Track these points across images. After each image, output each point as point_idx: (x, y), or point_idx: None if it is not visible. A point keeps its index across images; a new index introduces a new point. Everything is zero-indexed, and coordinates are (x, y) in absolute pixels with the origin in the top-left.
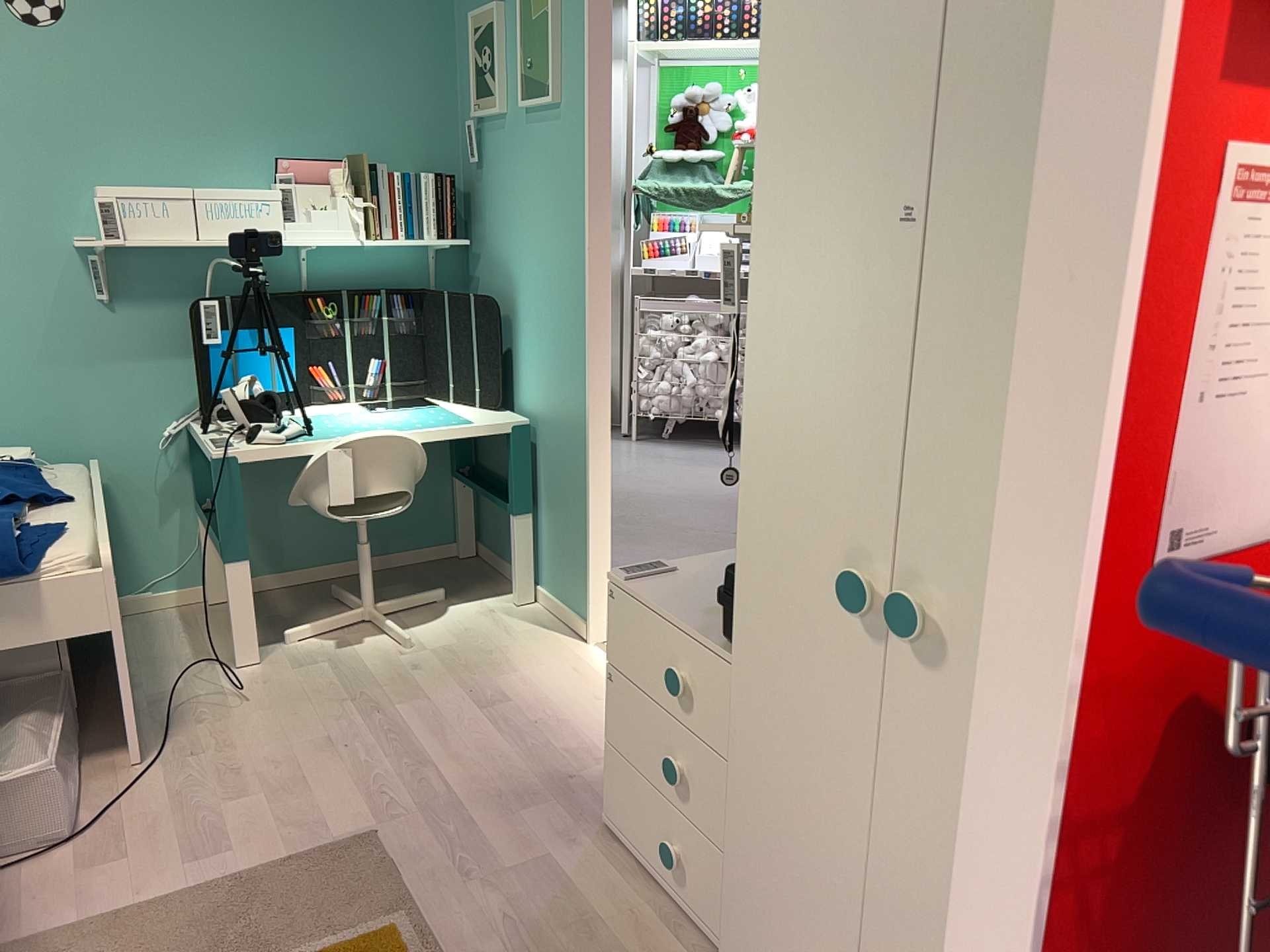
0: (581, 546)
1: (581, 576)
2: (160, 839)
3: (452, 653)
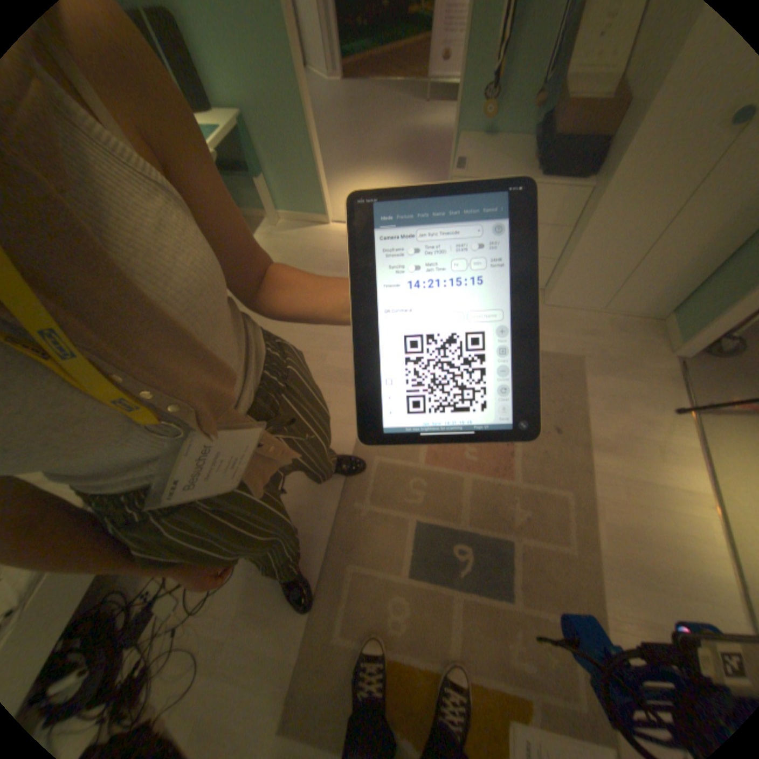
0: (310, 177)
1: (314, 193)
2: (328, 387)
3: (289, 259)
